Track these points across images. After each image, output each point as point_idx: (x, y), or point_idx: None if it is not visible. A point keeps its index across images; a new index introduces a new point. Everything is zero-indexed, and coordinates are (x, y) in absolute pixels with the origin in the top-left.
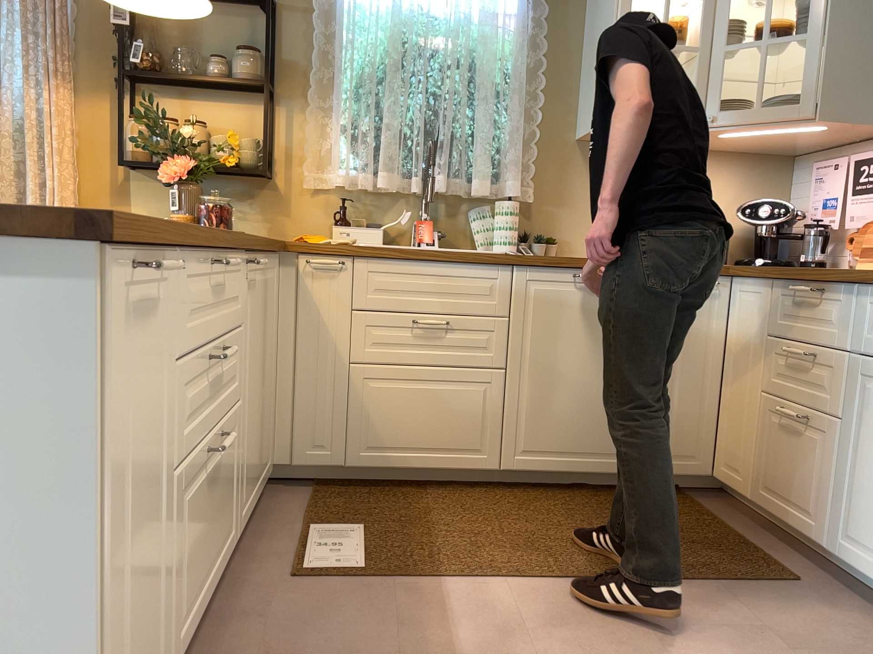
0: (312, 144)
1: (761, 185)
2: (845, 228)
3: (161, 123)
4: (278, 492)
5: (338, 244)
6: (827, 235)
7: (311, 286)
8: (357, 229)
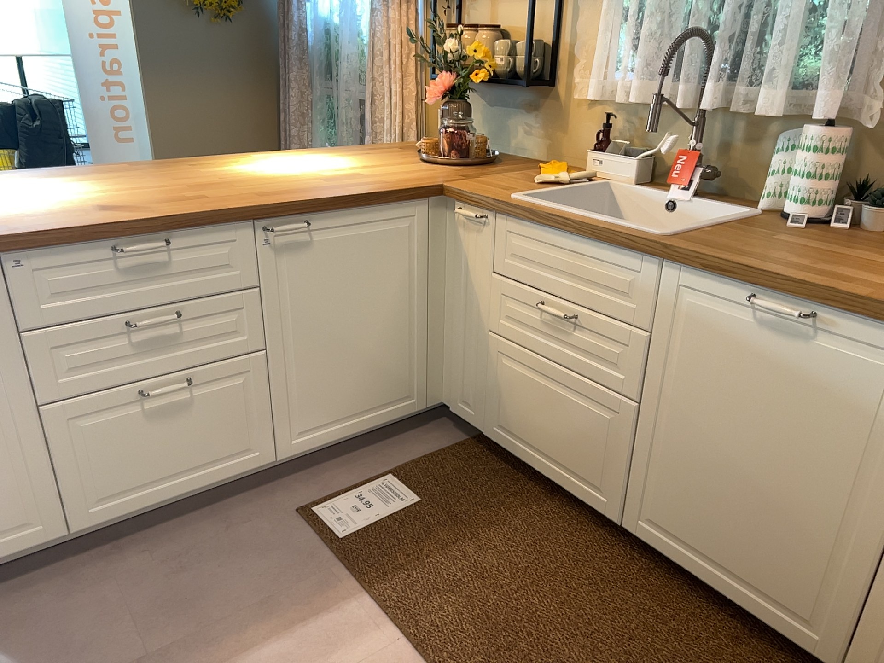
0: (587, 42)
1: None
2: None
3: (441, 37)
4: (436, 429)
5: (501, 190)
6: None
7: (464, 237)
8: (607, 157)
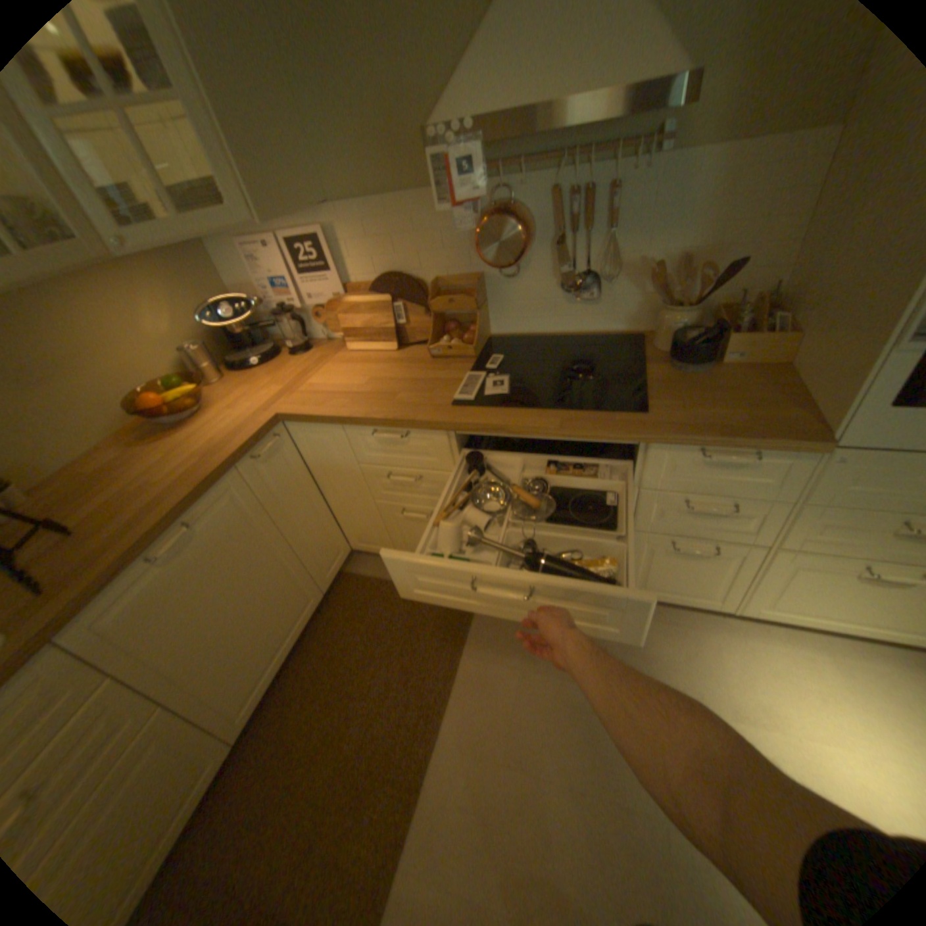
0: None
1: (184, 270)
2: (299, 300)
3: None
4: None
5: None
6: (301, 321)
7: None
8: None
